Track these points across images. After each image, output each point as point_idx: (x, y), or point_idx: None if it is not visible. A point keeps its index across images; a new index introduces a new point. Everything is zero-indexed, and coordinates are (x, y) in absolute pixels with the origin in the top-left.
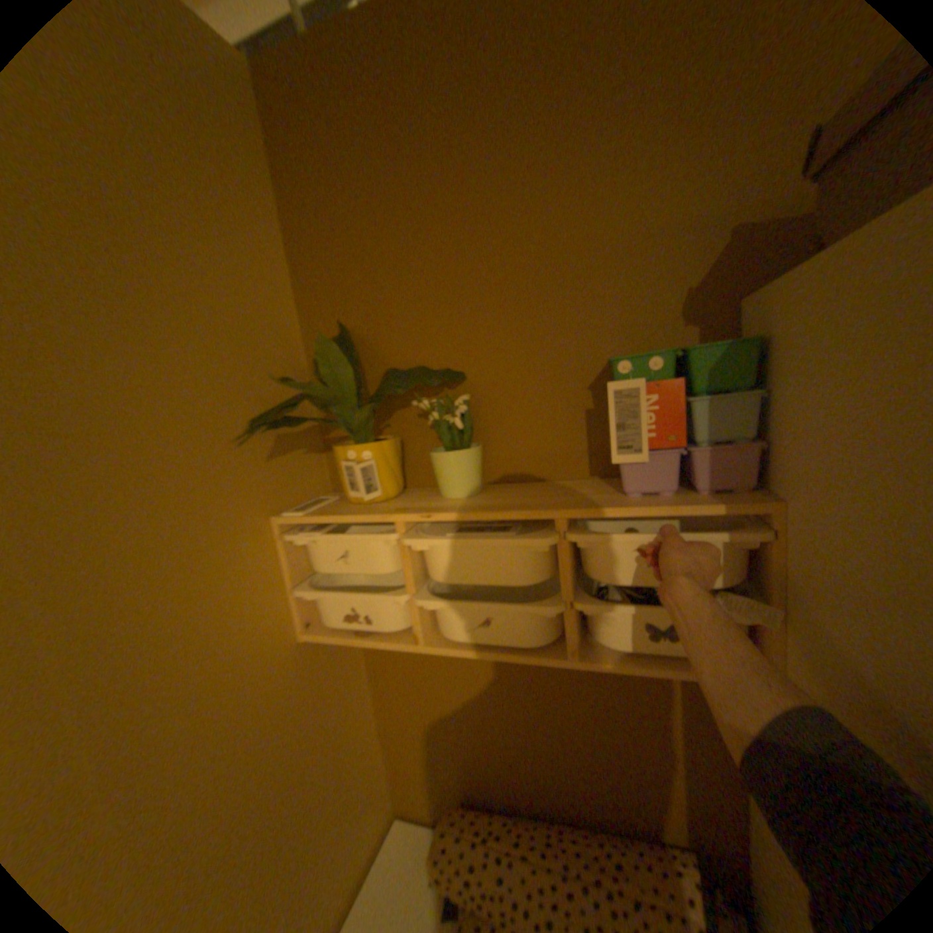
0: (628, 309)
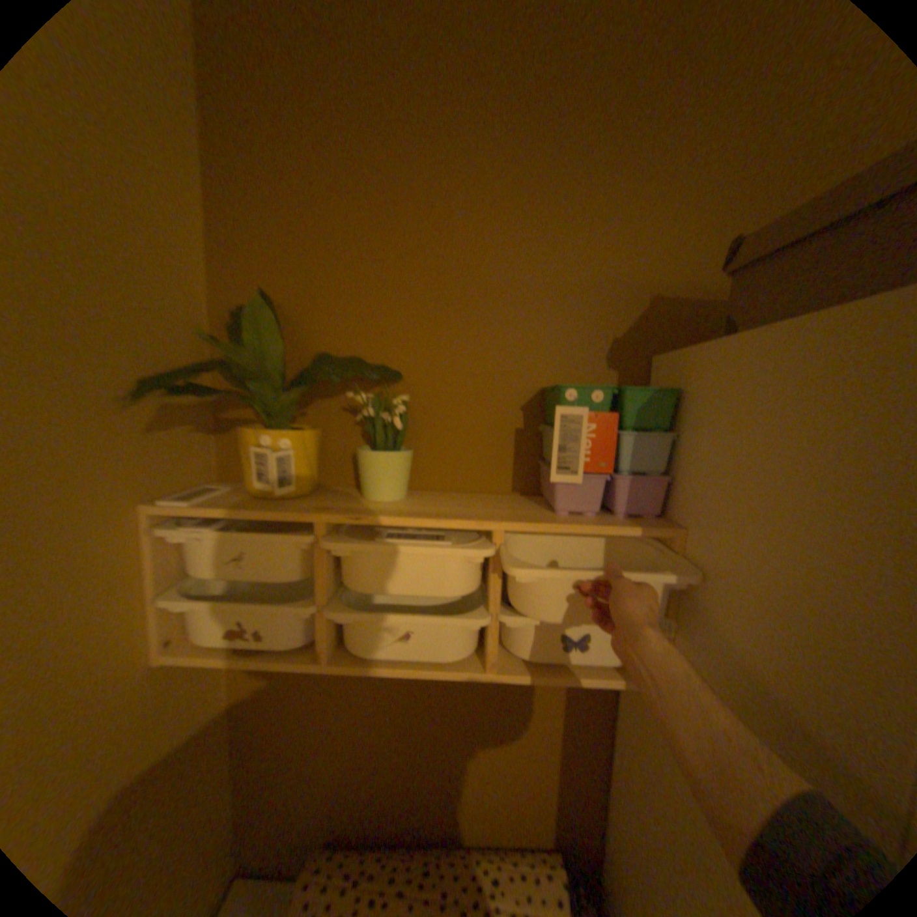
0: (564, 345)
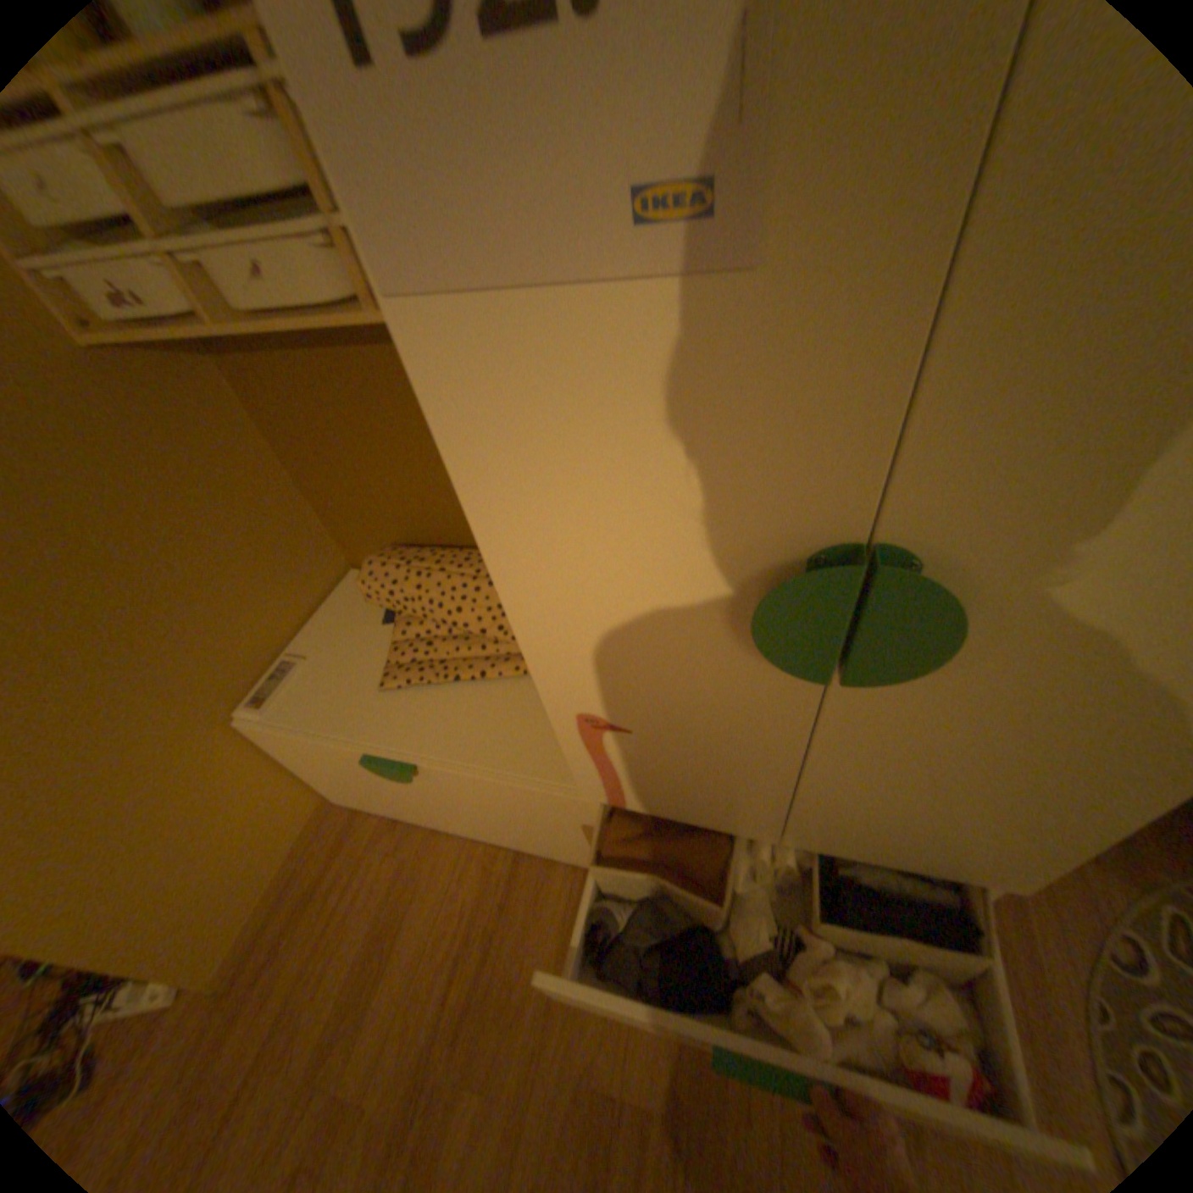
0: None
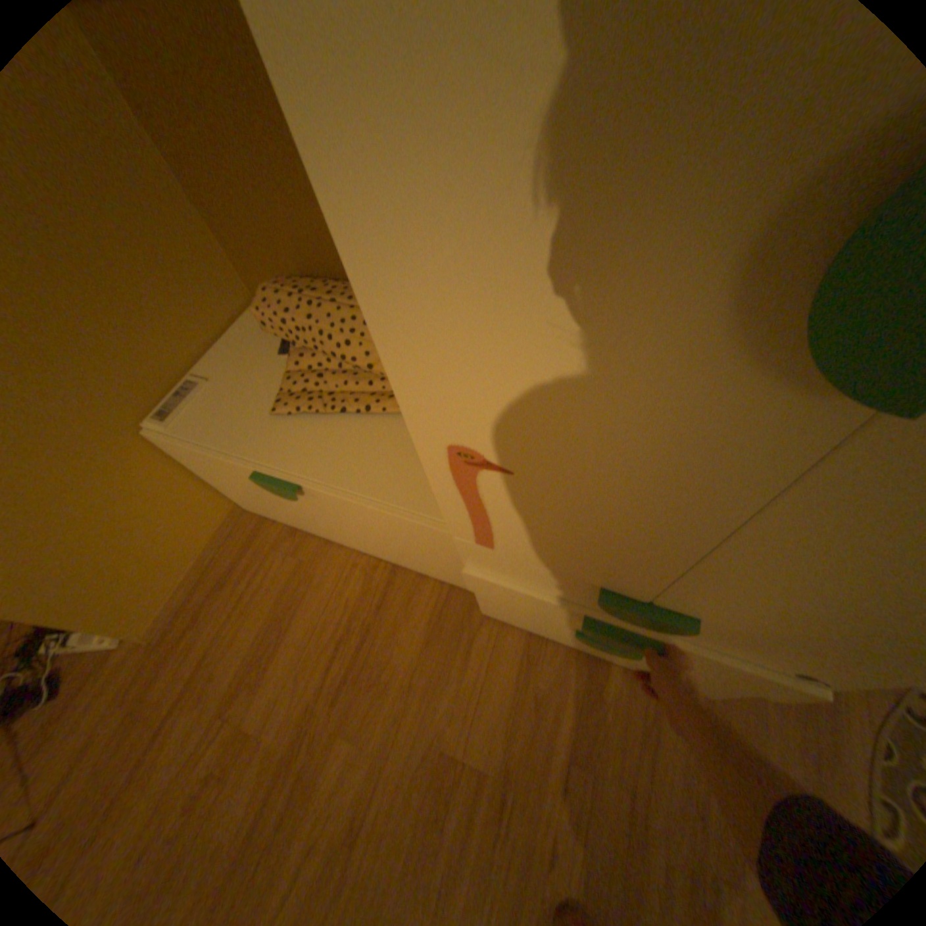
0: None
